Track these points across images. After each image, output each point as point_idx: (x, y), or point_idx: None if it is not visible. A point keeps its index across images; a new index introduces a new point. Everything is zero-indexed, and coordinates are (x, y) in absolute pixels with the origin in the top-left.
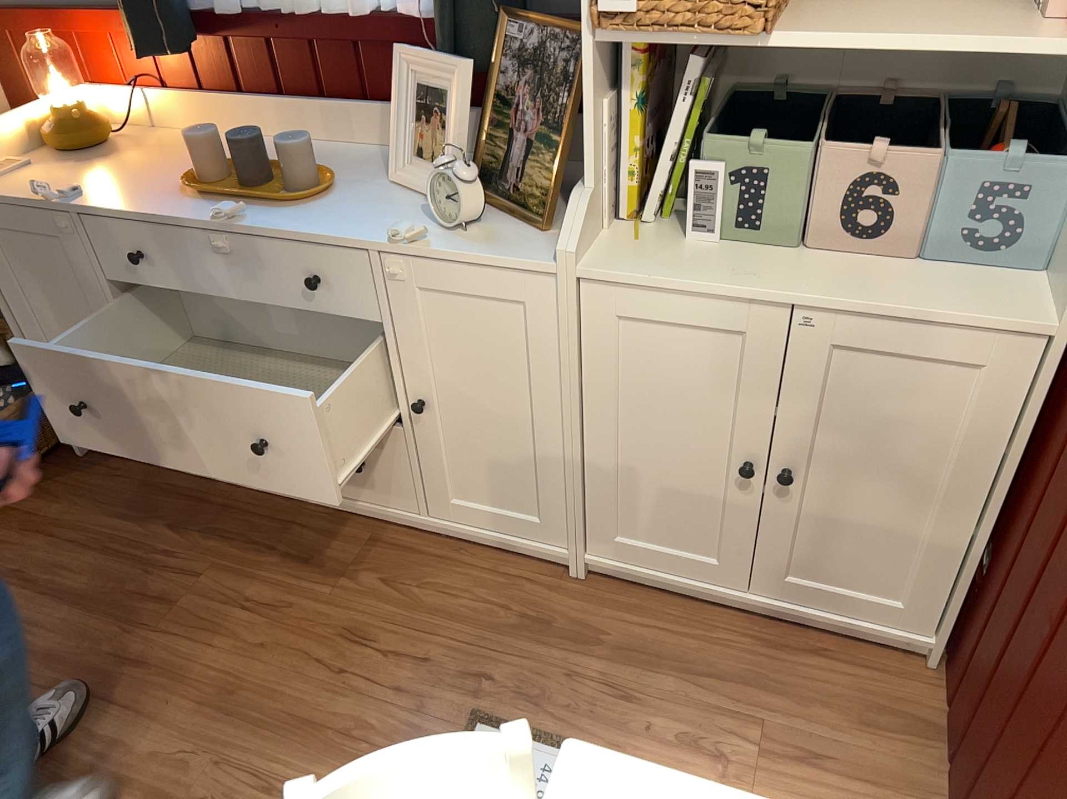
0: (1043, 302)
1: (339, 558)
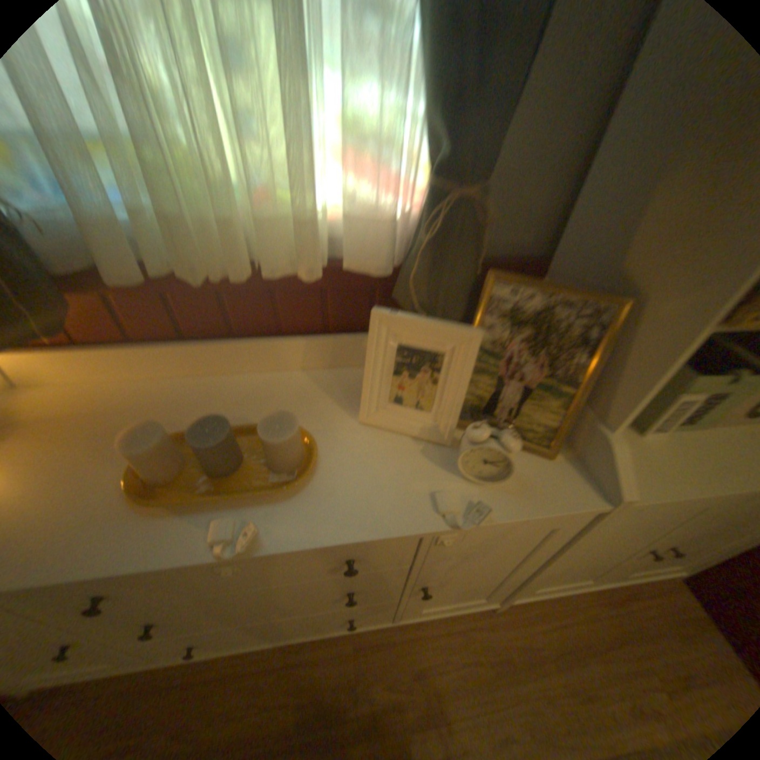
0: None
1: (343, 690)
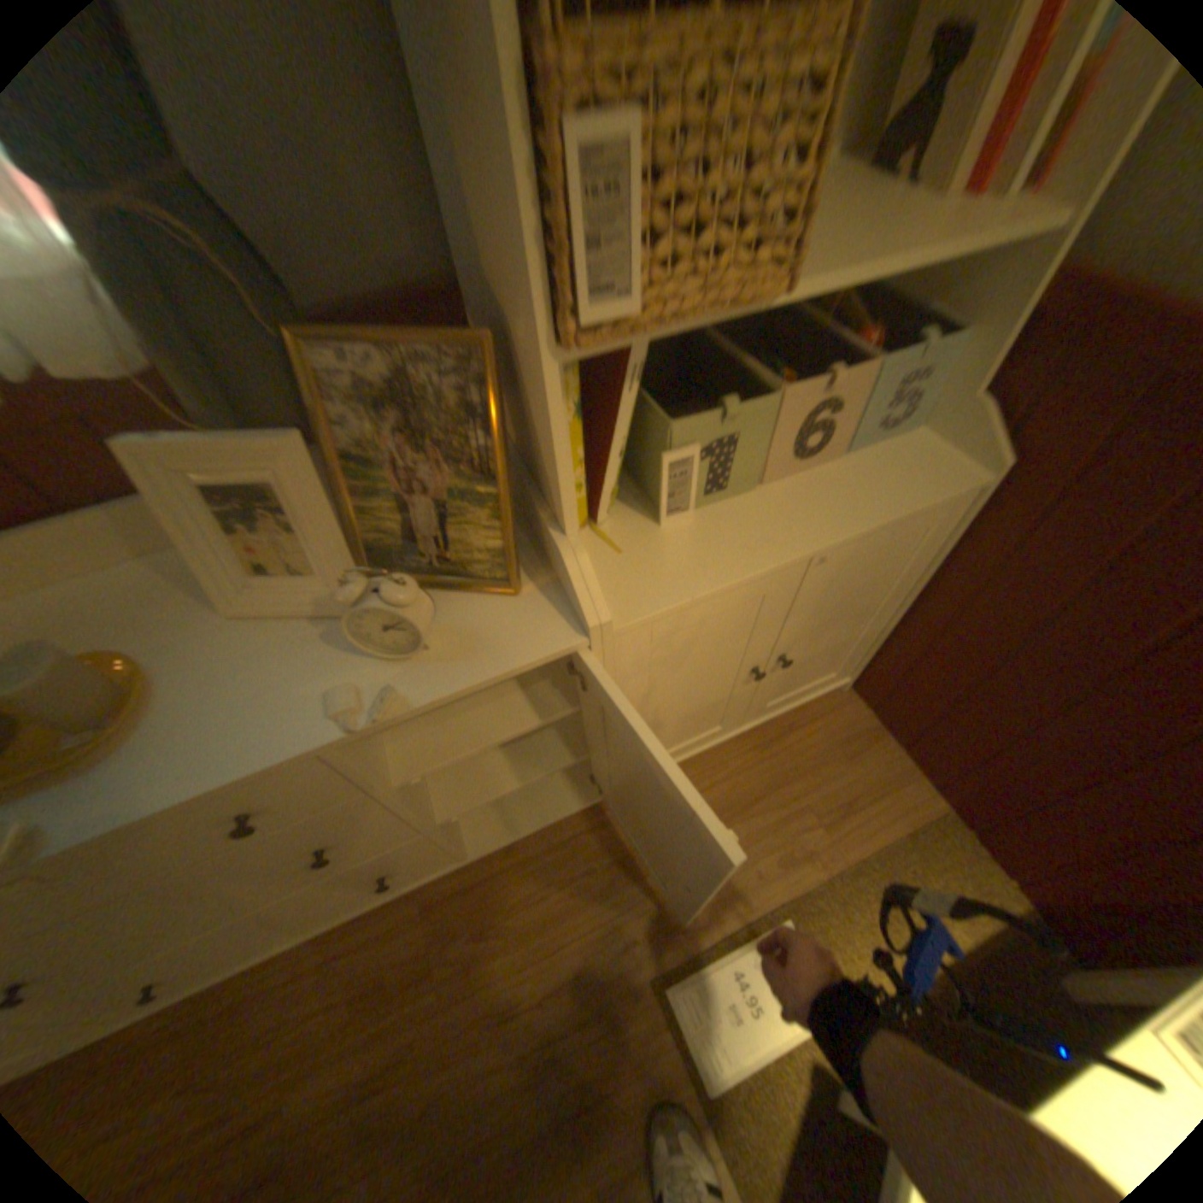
0: (973, 453)
1: (408, 963)
